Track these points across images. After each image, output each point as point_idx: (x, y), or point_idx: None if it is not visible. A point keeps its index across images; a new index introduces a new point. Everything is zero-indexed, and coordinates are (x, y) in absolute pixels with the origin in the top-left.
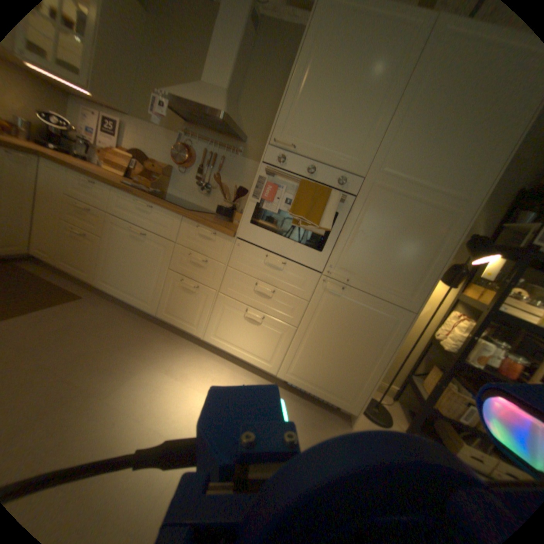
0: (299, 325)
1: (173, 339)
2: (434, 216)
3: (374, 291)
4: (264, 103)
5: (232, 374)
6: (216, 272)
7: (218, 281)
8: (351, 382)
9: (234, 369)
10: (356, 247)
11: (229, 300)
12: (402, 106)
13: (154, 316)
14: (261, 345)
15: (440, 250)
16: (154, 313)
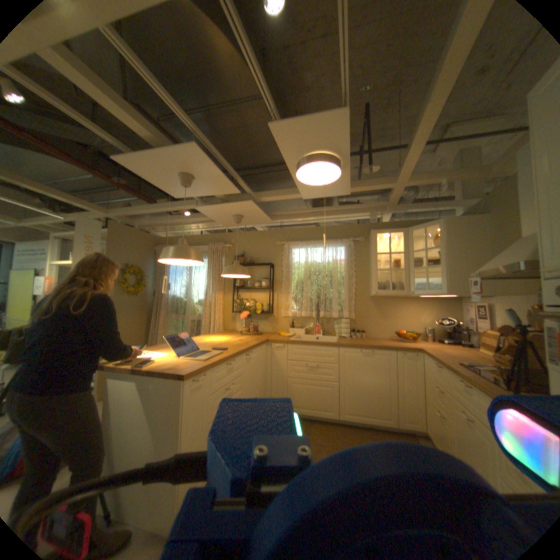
0: None
1: None
2: None
3: None
4: None
5: None
6: None
7: None
8: None
9: None
10: None
11: None
12: None
13: None
14: None
15: None
16: None
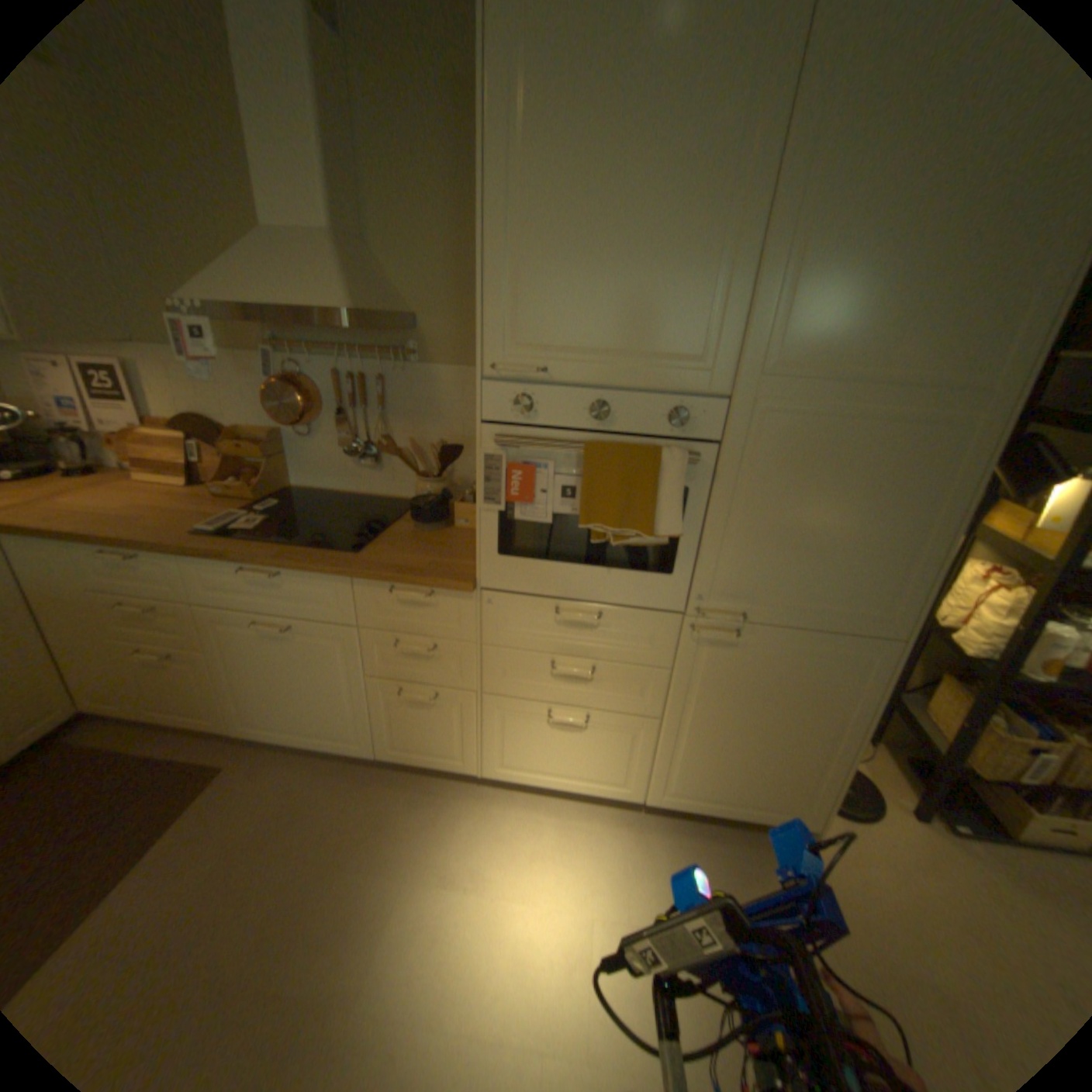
0: (665, 713)
1: (428, 787)
2: (912, 441)
3: (806, 620)
4: (425, 220)
5: (561, 822)
6: (464, 660)
7: (475, 673)
8: (794, 782)
9: (561, 808)
10: (745, 546)
11: (509, 702)
12: (783, 198)
13: (374, 759)
14: (600, 761)
15: (937, 507)
16: (373, 754)
